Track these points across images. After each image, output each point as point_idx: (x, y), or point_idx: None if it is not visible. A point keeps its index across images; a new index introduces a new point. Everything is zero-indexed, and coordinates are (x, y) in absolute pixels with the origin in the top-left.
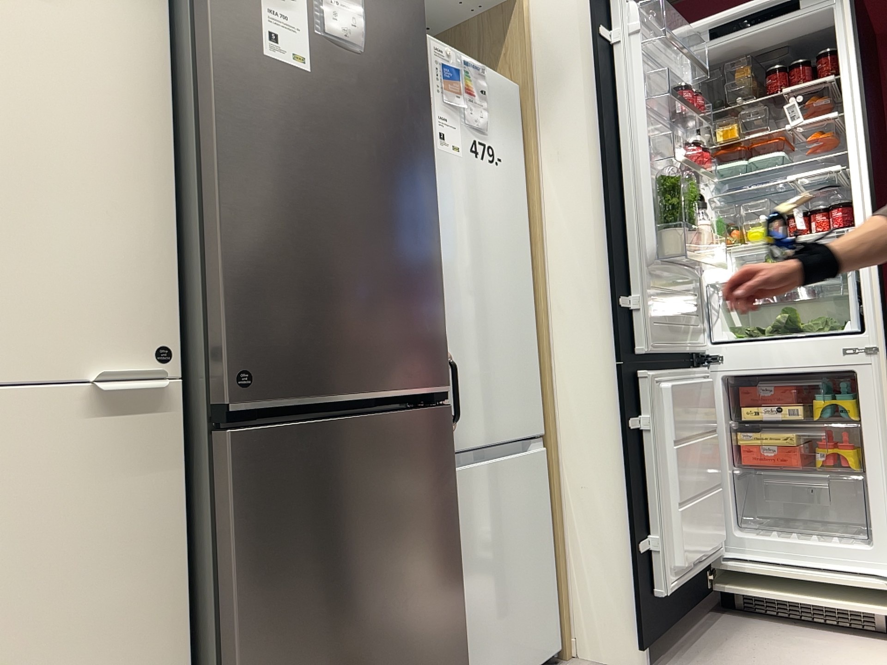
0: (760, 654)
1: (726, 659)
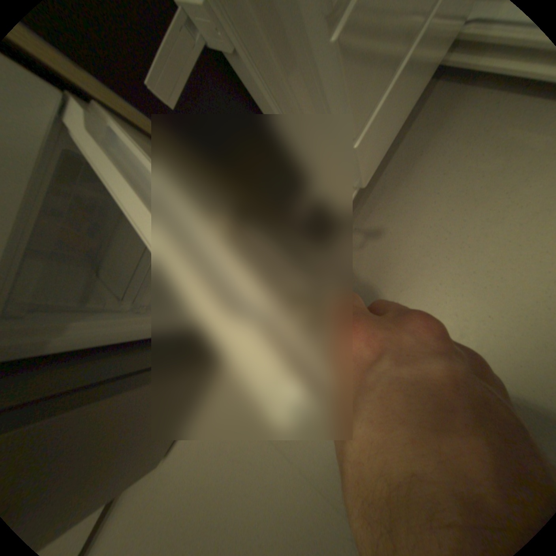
0: (443, 186)
1: (403, 203)
